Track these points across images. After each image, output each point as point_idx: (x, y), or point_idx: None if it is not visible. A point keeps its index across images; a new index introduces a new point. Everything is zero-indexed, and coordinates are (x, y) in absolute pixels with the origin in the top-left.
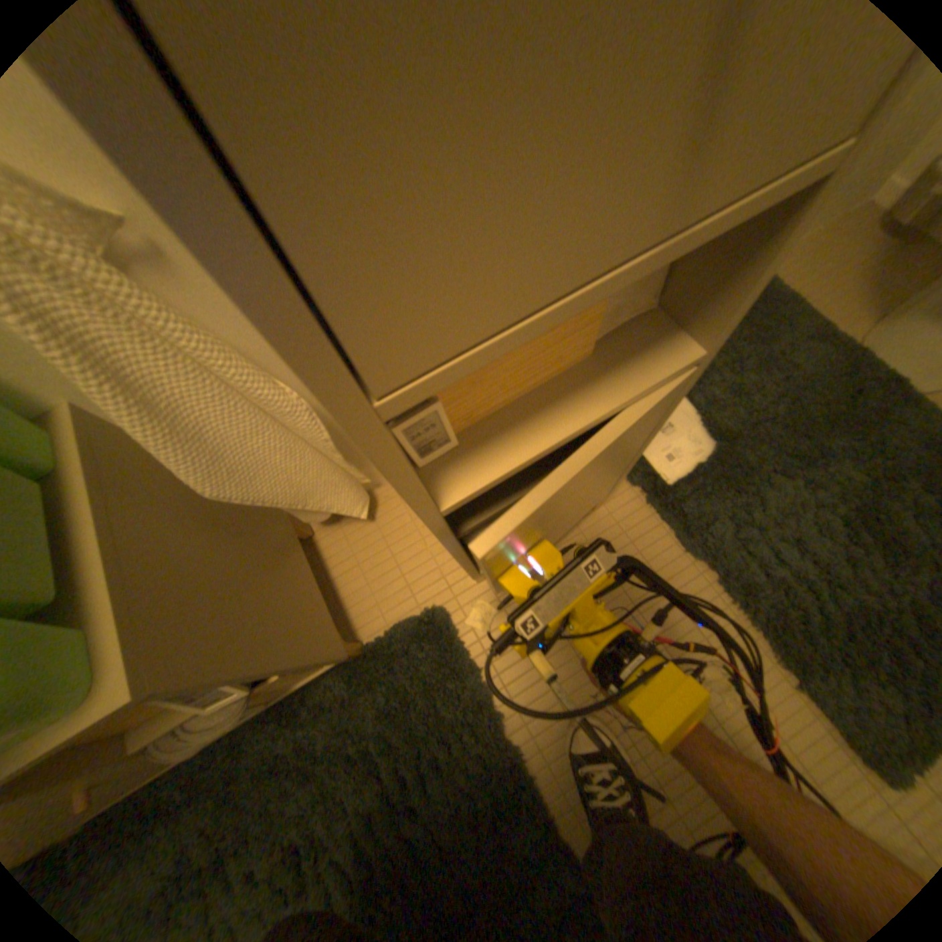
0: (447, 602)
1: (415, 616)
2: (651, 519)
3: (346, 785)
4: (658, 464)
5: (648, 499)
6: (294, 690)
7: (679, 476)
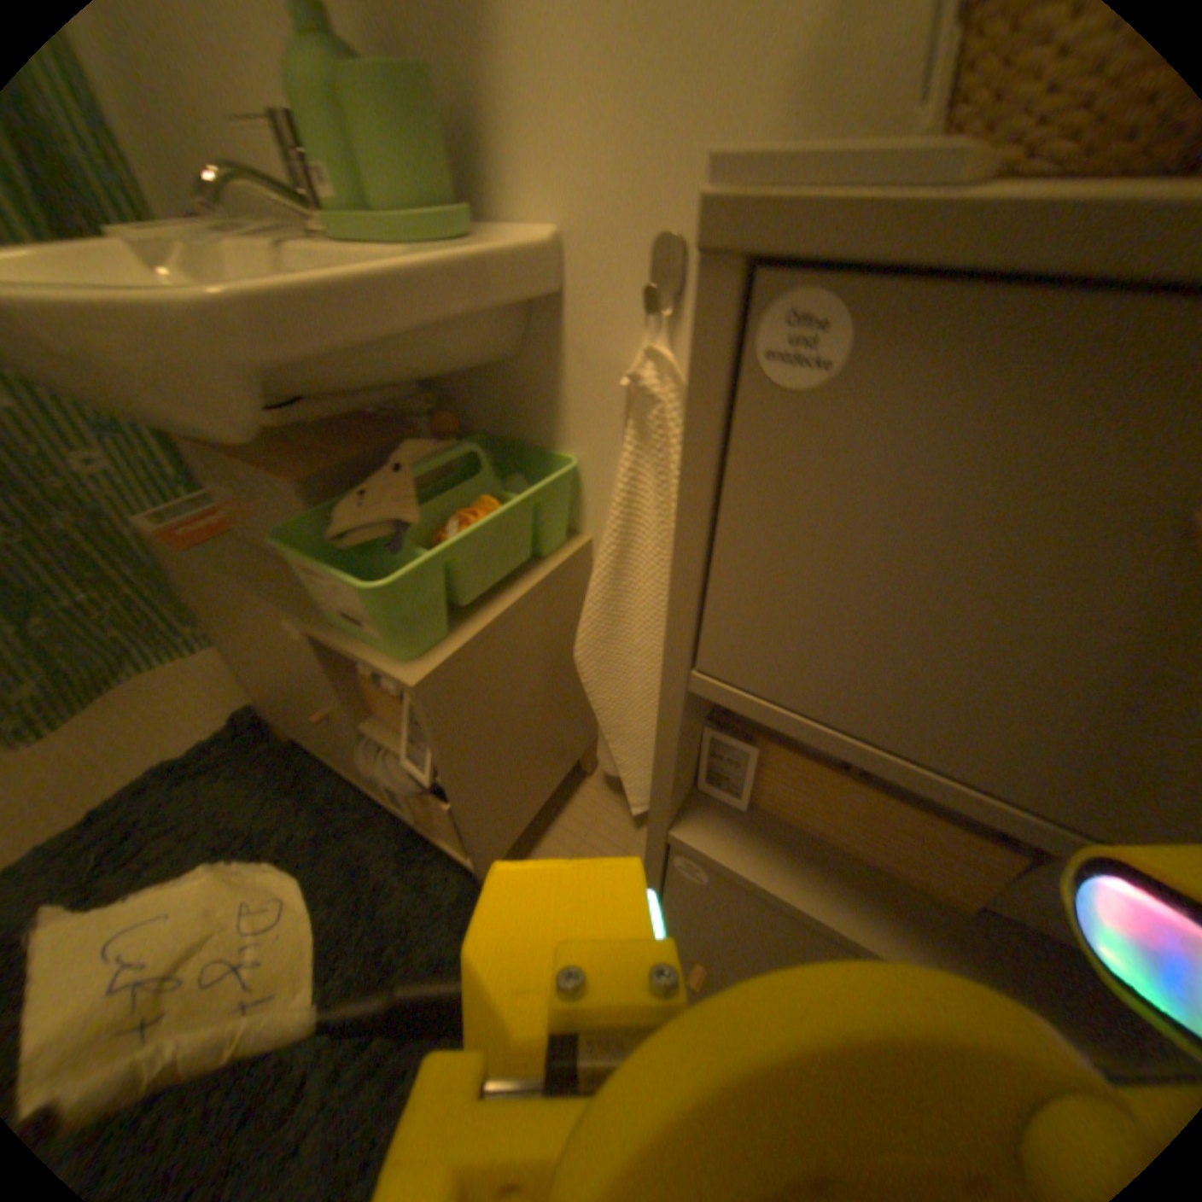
0: None
1: None
2: None
3: (359, 970)
4: None
5: None
6: (439, 854)
7: None
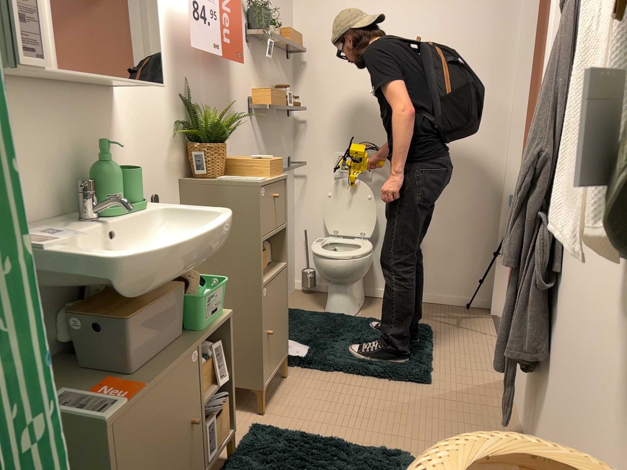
0: (257, 426)
1: (249, 431)
2: (309, 370)
3: None
4: (296, 355)
5: (303, 364)
6: None
7: (306, 354)
